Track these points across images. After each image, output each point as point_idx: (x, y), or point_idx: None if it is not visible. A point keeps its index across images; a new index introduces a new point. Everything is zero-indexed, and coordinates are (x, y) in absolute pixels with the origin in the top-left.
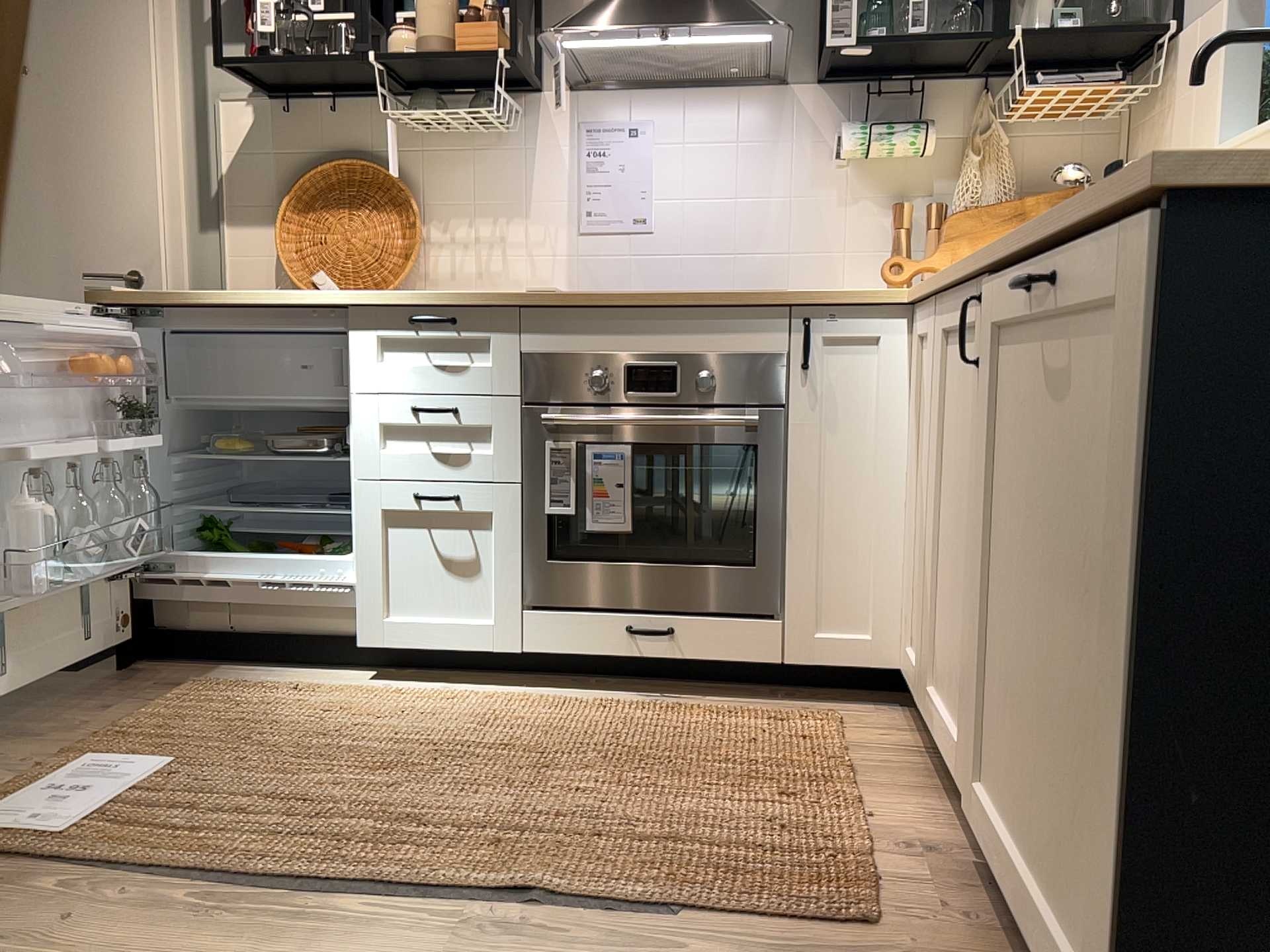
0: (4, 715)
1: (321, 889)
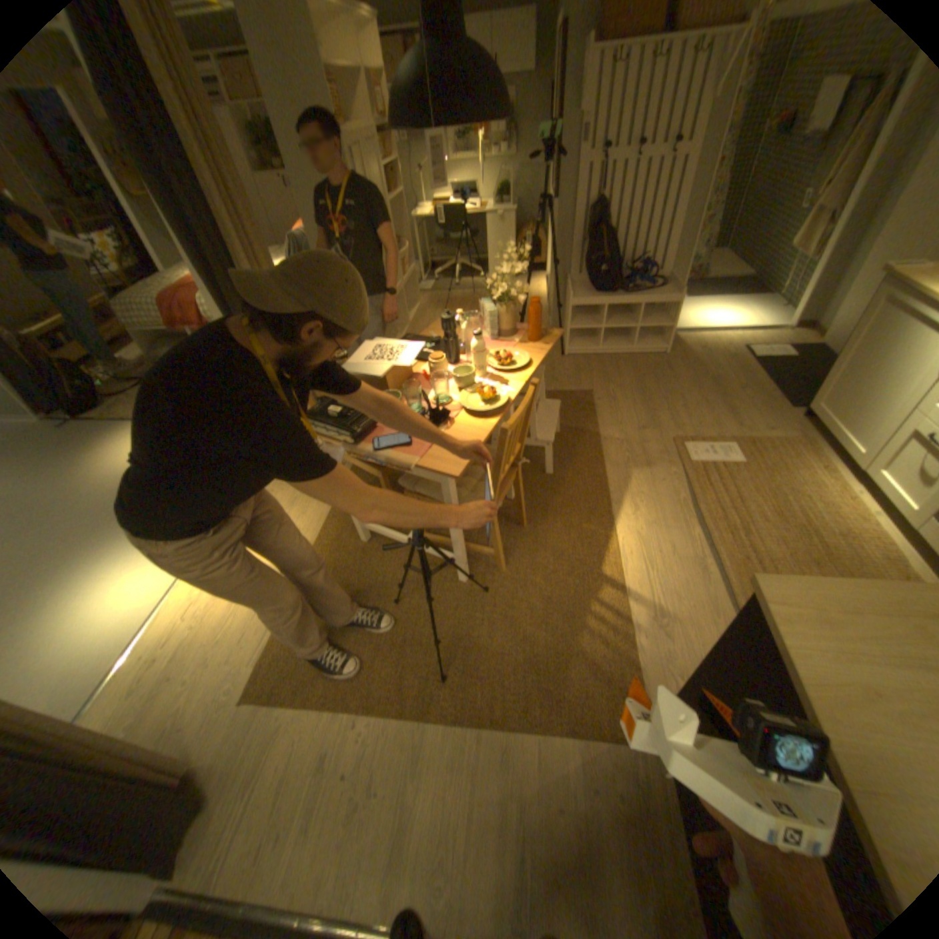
0: (749, 411)
1: (702, 520)
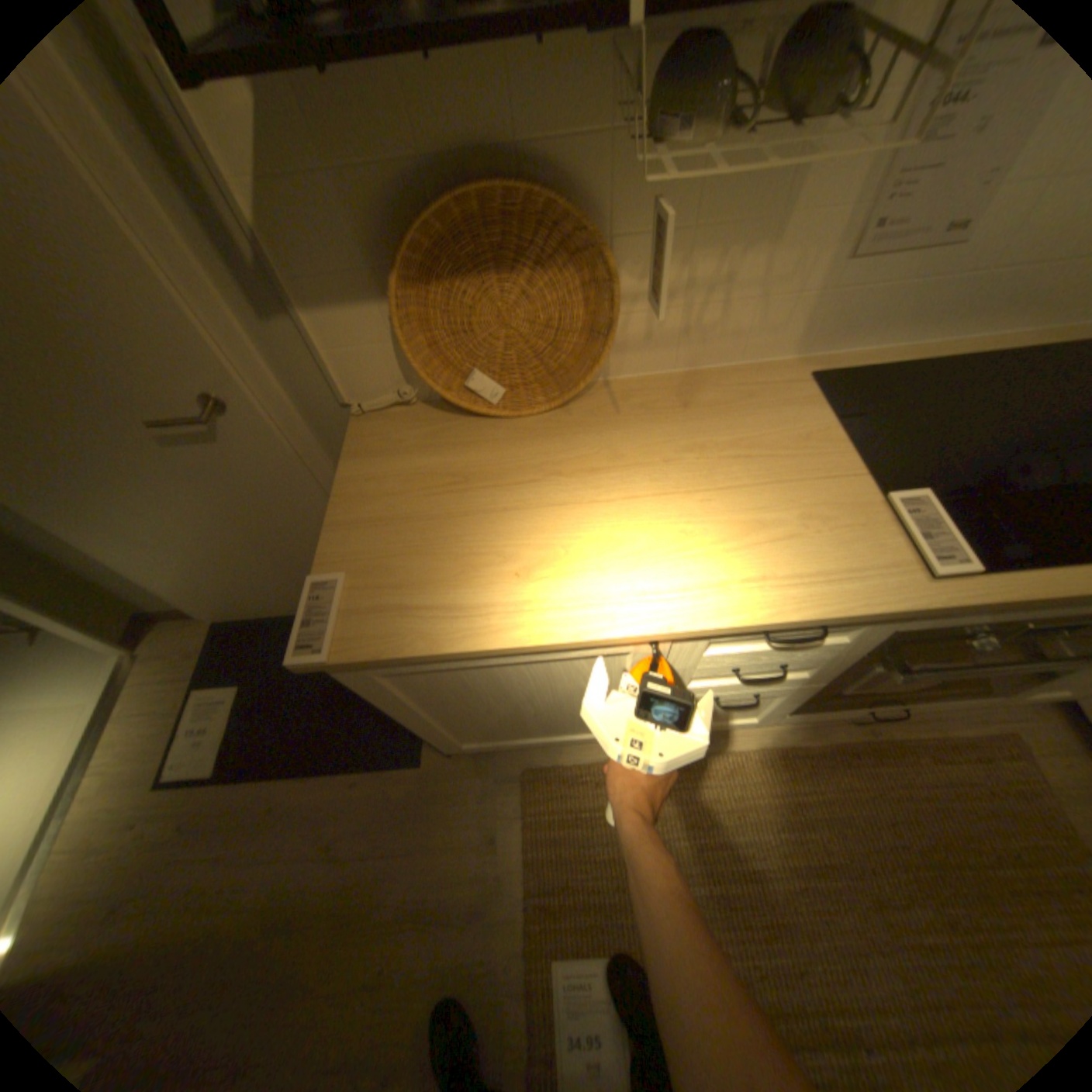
0: (423, 869)
1: None
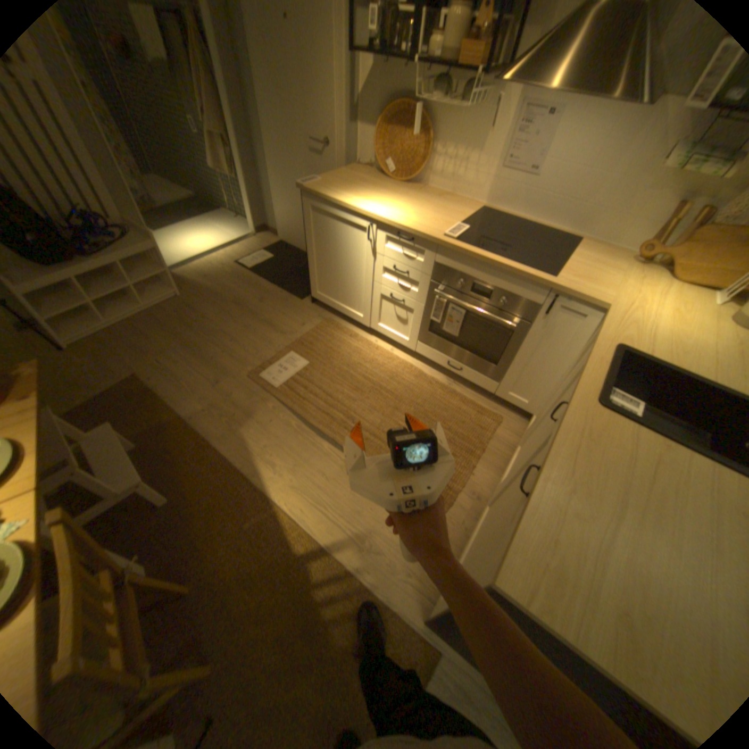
0: (280, 318)
1: (321, 433)
